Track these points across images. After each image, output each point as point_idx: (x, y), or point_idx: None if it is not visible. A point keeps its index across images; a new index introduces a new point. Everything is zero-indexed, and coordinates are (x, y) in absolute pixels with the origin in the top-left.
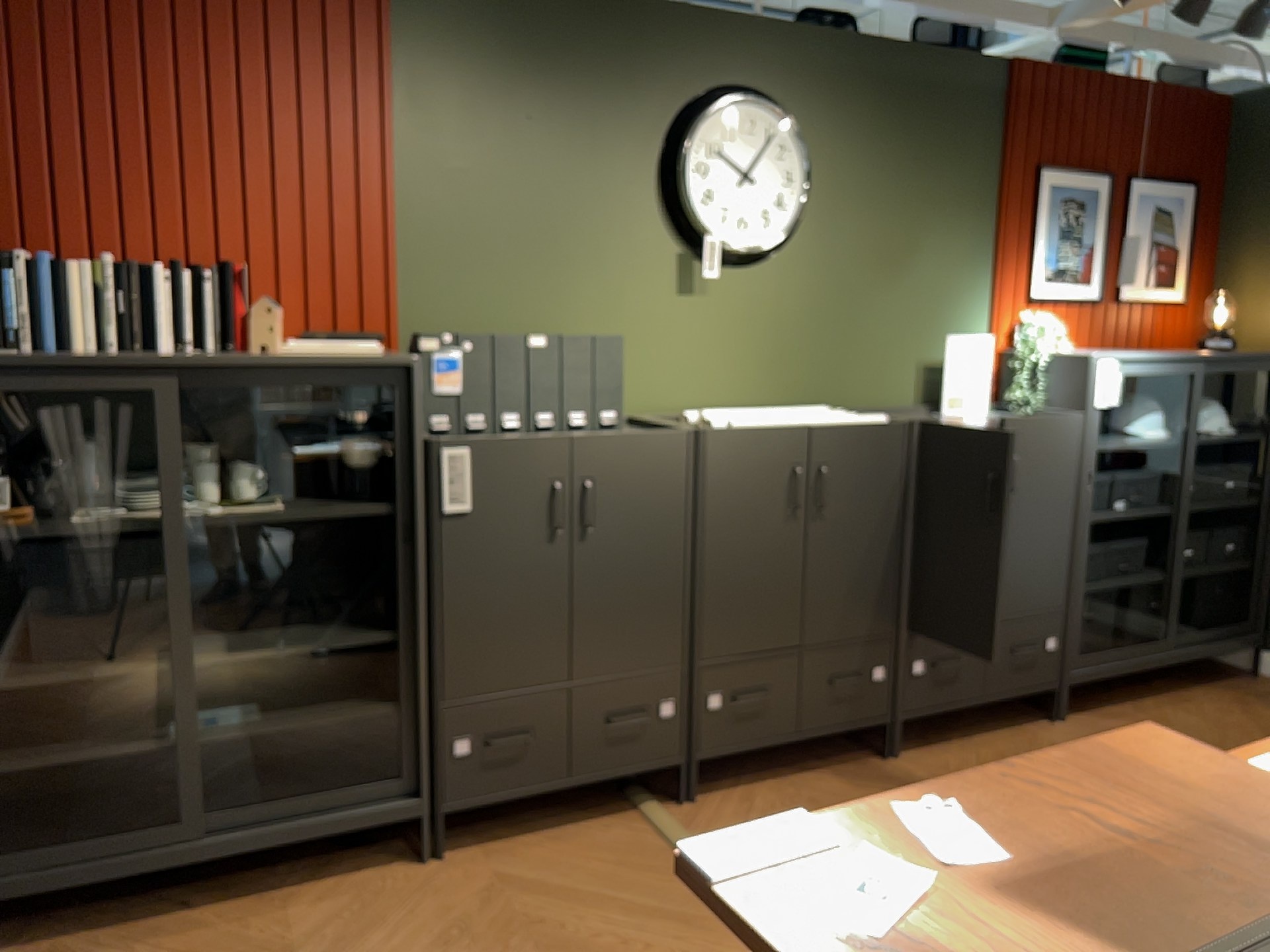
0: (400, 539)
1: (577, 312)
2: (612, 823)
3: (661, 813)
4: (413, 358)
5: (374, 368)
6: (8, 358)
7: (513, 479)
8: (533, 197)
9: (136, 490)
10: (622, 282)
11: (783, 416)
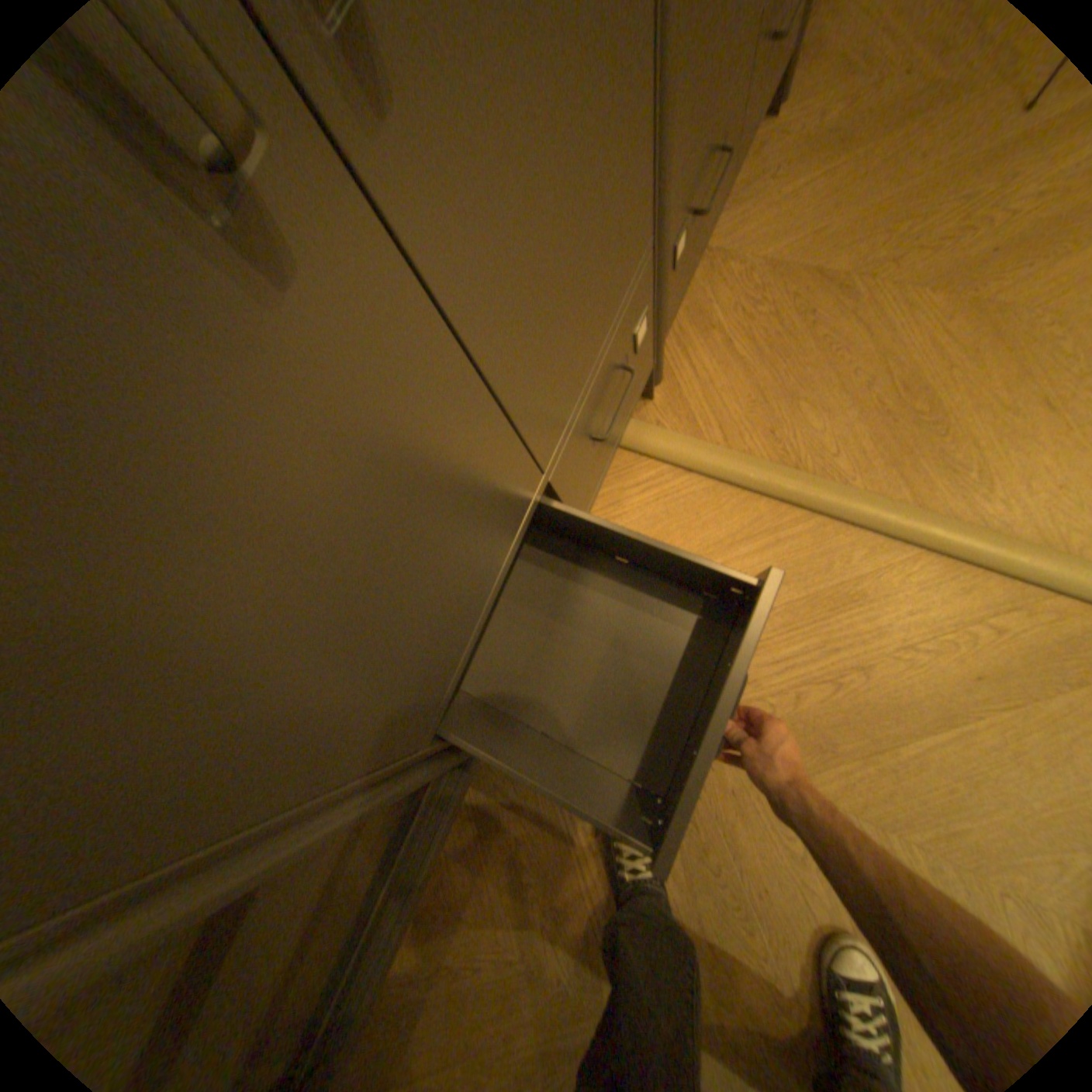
0: None
1: None
2: (611, 489)
3: (651, 433)
4: None
5: None
6: None
7: None
8: None
9: None
10: None
11: None
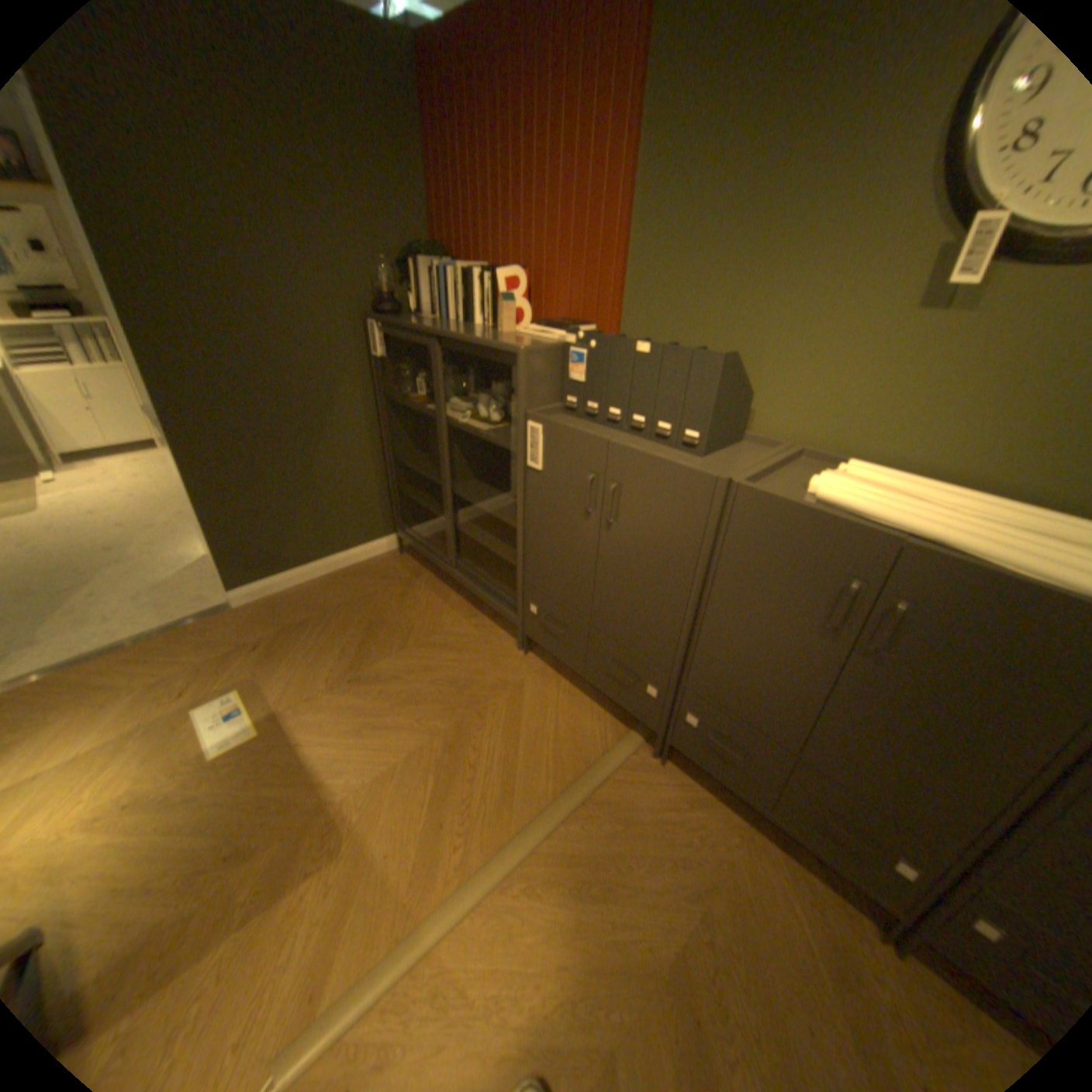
0: (518, 472)
1: (770, 320)
2: (607, 721)
3: (630, 746)
4: (518, 347)
5: (505, 351)
6: (393, 320)
7: (567, 460)
8: (752, 181)
9: (469, 399)
10: (835, 286)
11: (926, 512)
